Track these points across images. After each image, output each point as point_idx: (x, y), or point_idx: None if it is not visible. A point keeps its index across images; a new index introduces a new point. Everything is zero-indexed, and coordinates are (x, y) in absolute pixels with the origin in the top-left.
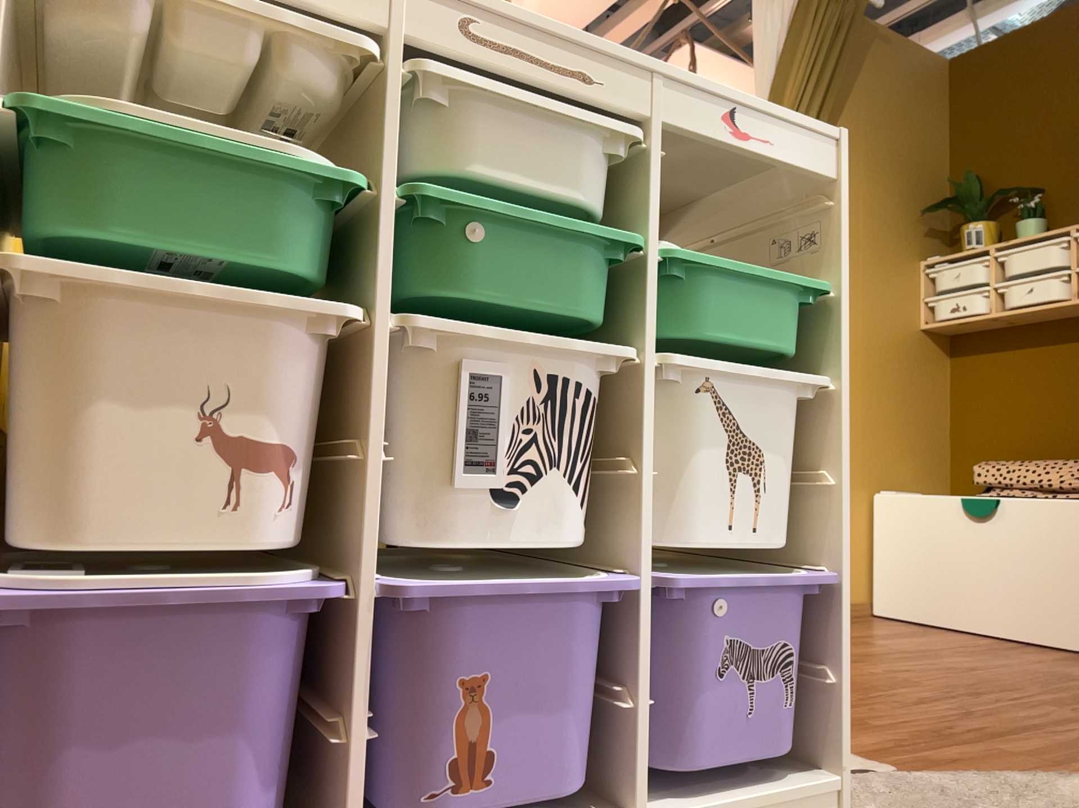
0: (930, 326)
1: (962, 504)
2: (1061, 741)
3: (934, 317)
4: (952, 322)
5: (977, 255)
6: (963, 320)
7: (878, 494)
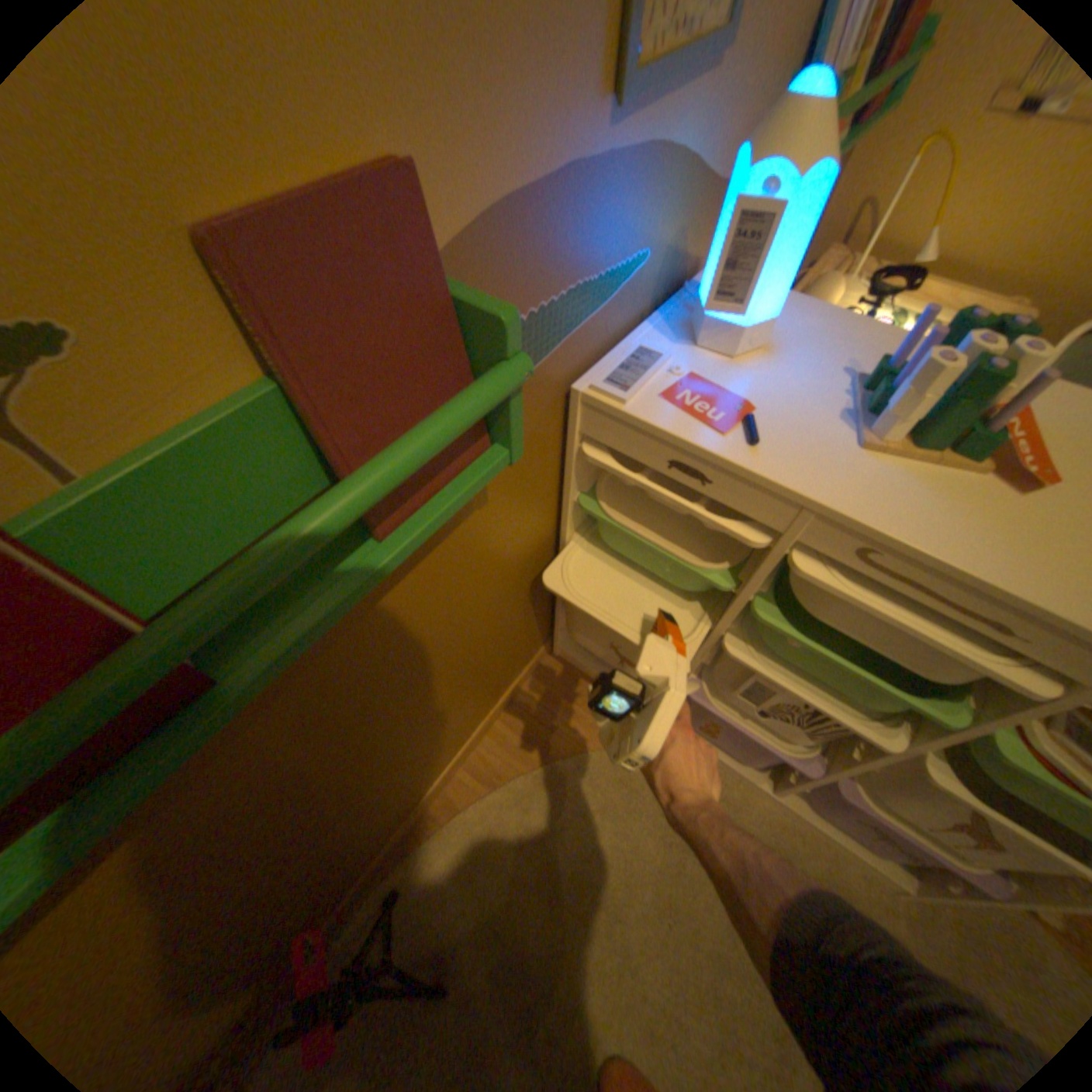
0: None
1: None
2: None
3: None
4: None
5: None
6: None
7: None
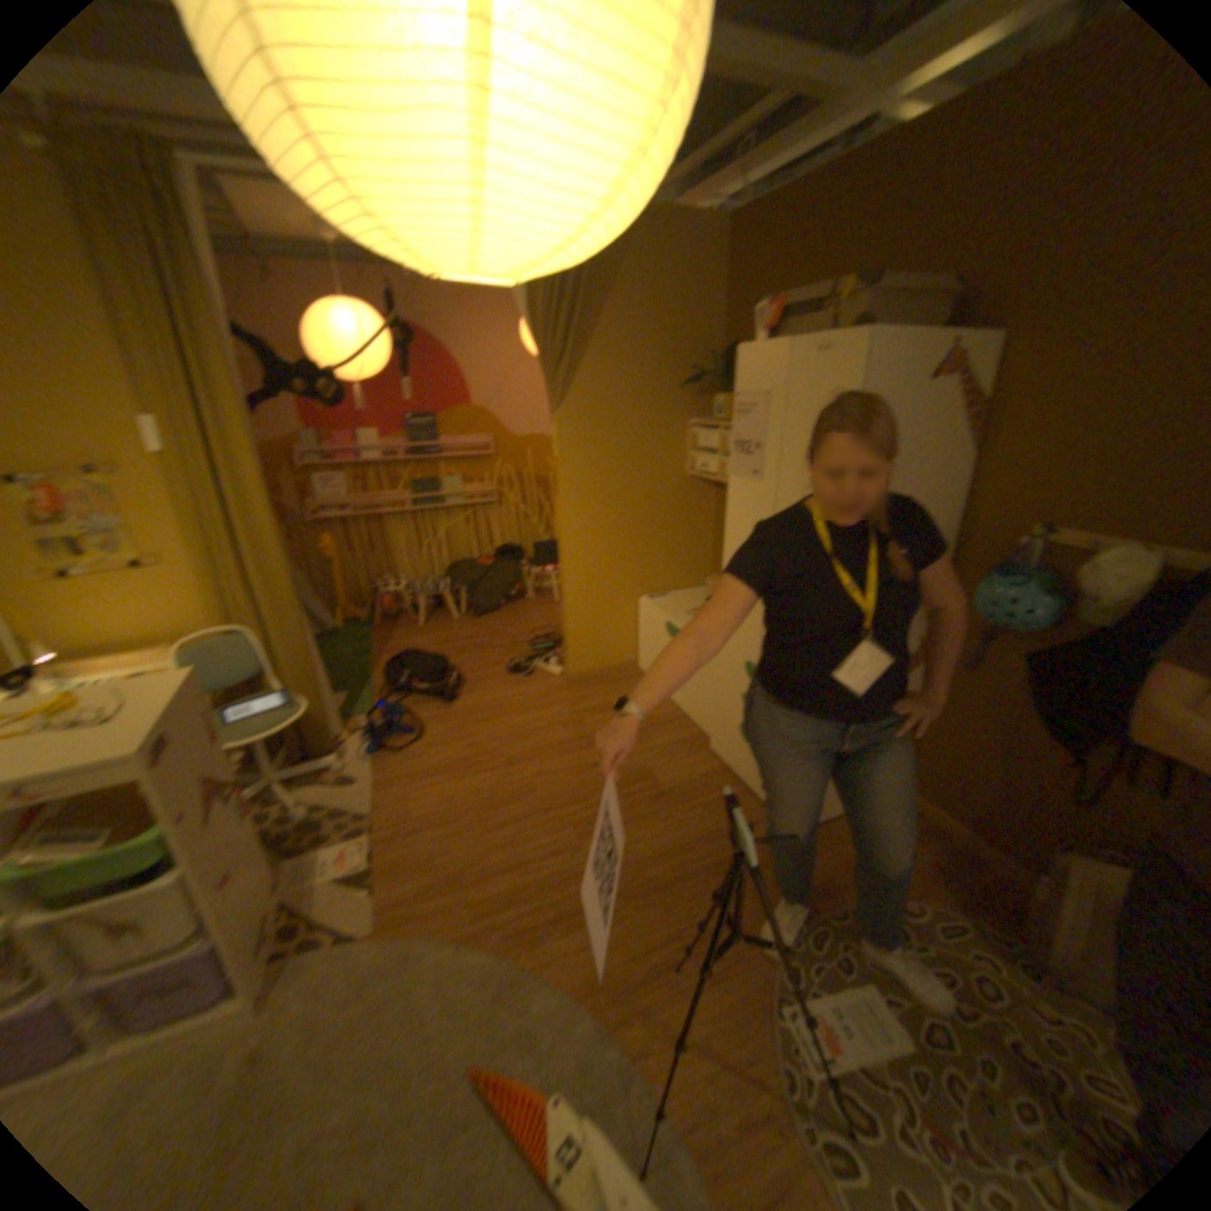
0: (694, 476)
1: (666, 632)
2: (508, 897)
3: (697, 469)
4: (704, 478)
5: (720, 427)
6: (709, 479)
7: (639, 604)
